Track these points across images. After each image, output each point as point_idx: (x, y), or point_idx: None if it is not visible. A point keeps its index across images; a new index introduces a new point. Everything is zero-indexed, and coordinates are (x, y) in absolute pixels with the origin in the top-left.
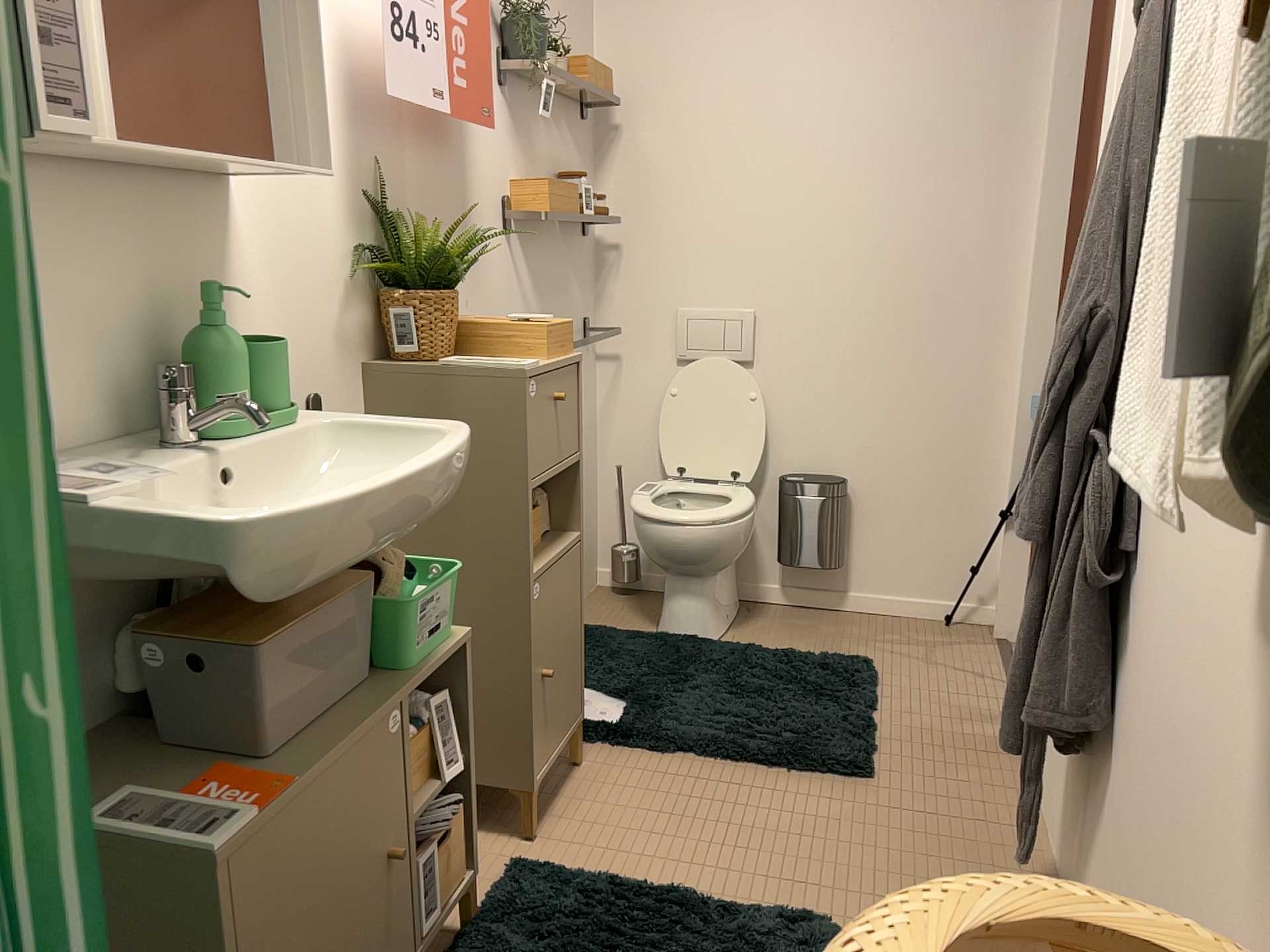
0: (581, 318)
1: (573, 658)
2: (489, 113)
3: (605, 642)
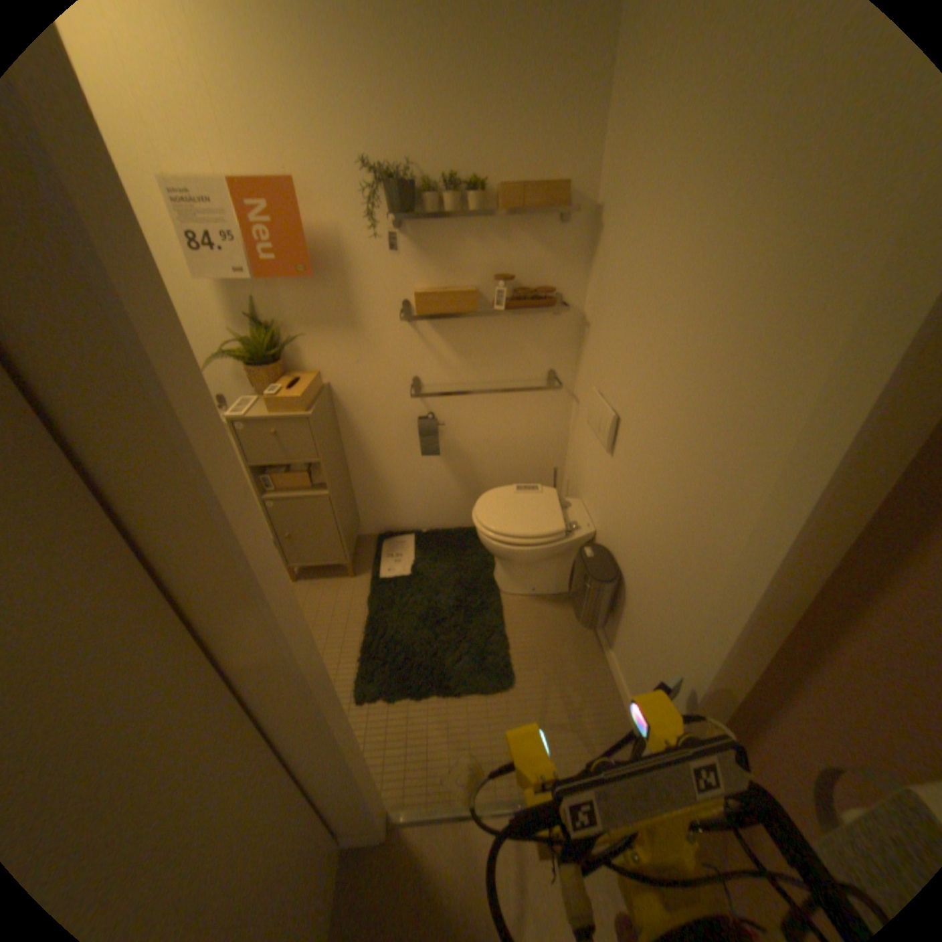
0: (541, 371)
1: (326, 539)
2: (303, 267)
3: (467, 547)
